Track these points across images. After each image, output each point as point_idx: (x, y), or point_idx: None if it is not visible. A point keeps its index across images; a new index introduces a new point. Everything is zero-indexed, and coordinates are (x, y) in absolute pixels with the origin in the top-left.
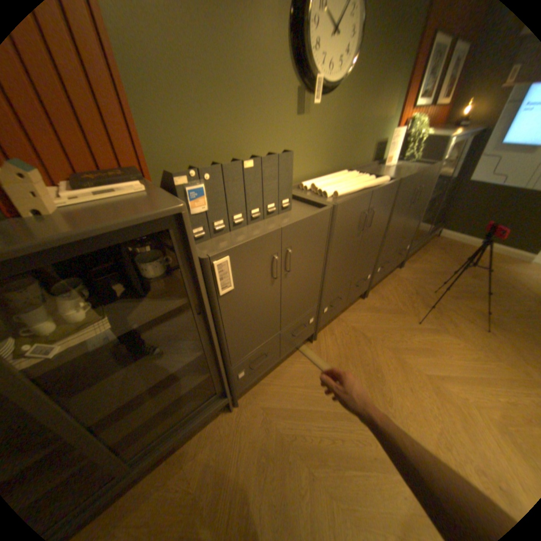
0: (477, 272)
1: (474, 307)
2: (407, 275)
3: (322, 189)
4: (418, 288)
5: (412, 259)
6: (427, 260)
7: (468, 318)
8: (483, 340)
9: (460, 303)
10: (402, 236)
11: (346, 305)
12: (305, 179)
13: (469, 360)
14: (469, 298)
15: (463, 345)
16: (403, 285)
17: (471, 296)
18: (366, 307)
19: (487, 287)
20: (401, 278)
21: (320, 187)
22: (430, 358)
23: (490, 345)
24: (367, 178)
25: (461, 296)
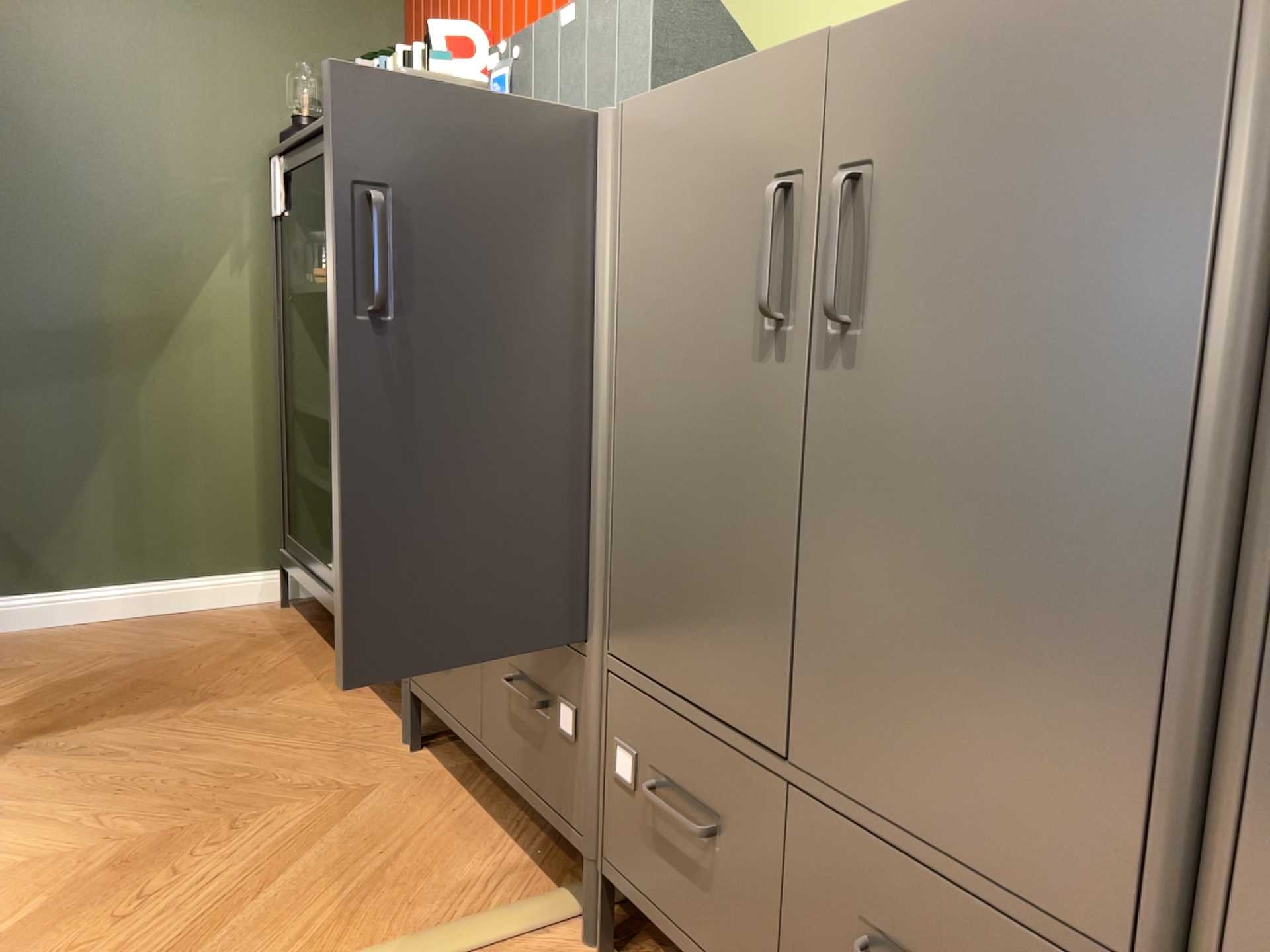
0: None
1: None
2: None
3: None
4: None
5: None
6: None
7: None
8: None
9: None
10: None
11: None
12: None
13: None
14: None
15: None
16: None
17: None
18: None
19: None
20: None
21: None
22: None
23: None
24: None
25: None
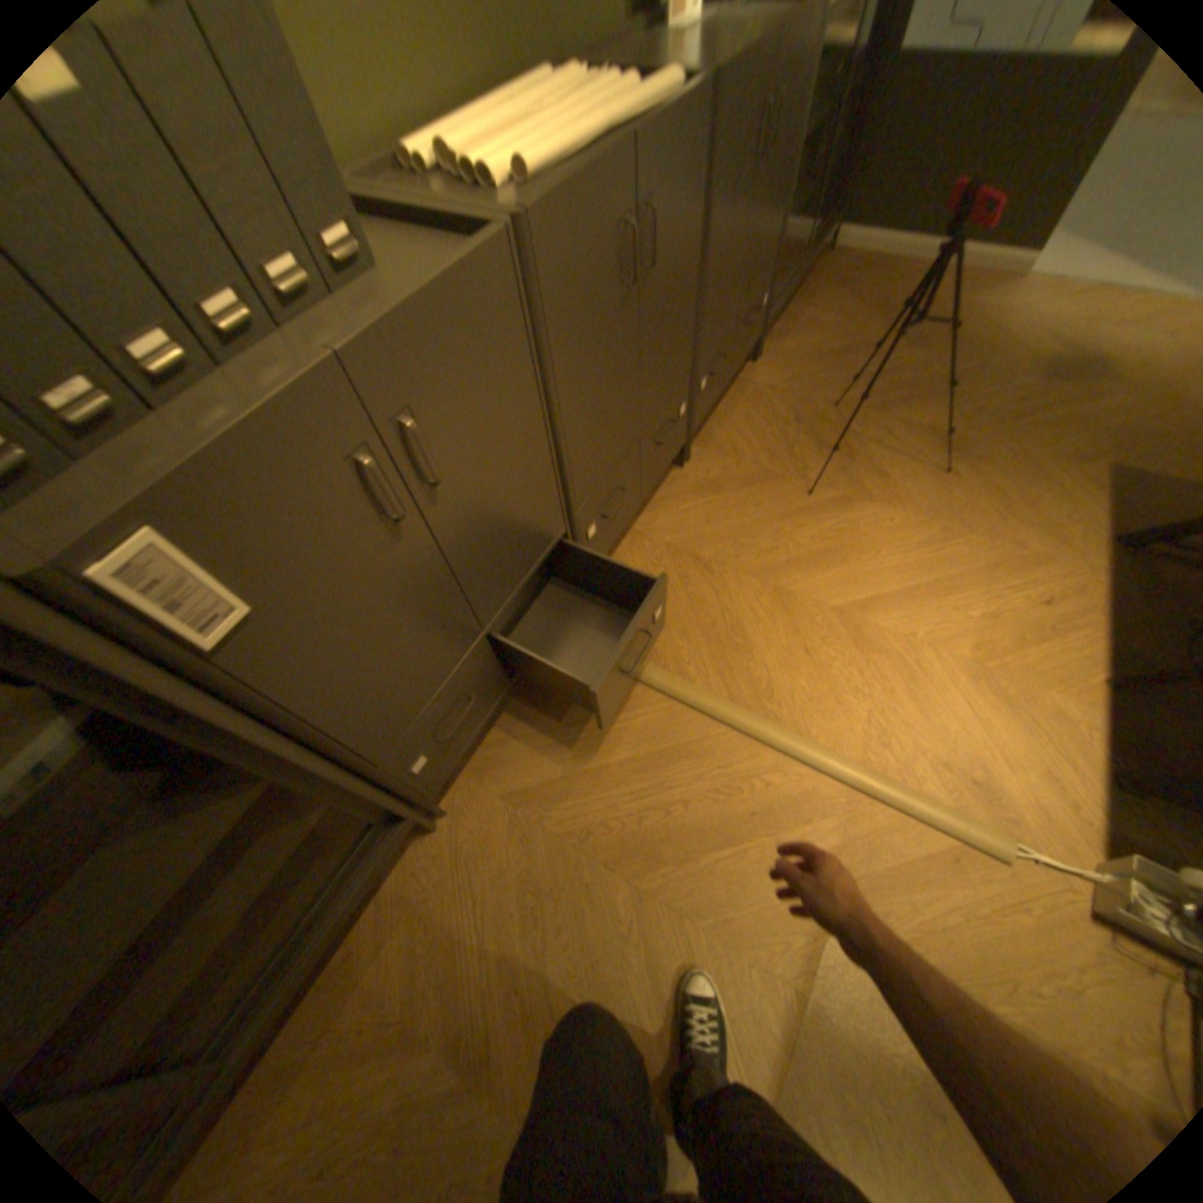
0: (920, 329)
1: (916, 421)
2: (771, 377)
3: (471, 156)
4: (797, 404)
5: (777, 330)
6: (811, 323)
7: (905, 451)
8: (937, 495)
9: (888, 418)
10: (747, 272)
11: (641, 498)
12: (412, 126)
13: (912, 548)
14: (905, 400)
15: (898, 519)
16: (765, 407)
17: (910, 395)
18: (690, 486)
19: (941, 363)
20: (759, 387)
21: (463, 150)
22: (836, 569)
23: (950, 501)
24: (613, 86)
25: (888, 402)
